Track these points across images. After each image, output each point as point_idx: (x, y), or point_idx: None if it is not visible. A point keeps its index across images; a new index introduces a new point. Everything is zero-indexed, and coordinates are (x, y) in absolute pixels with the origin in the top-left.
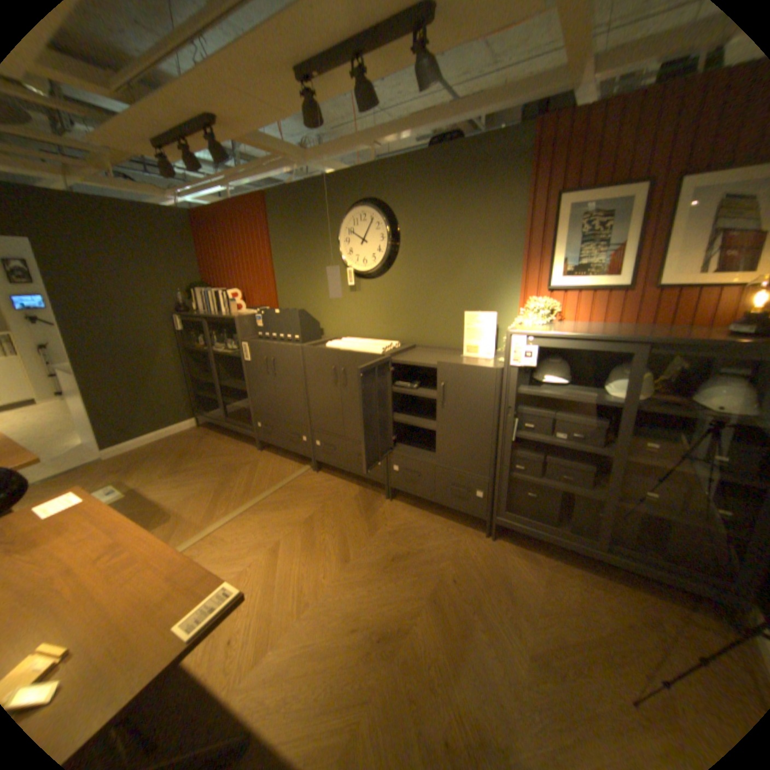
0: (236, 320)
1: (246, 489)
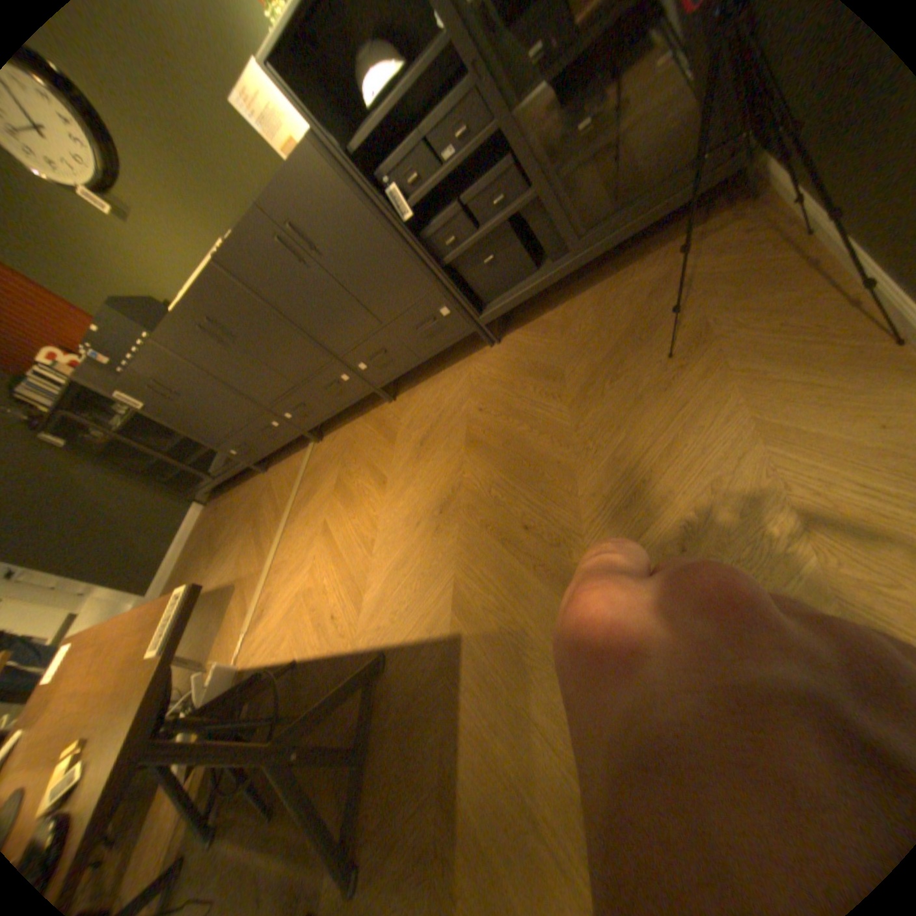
0: (79, 380)
1: (277, 510)
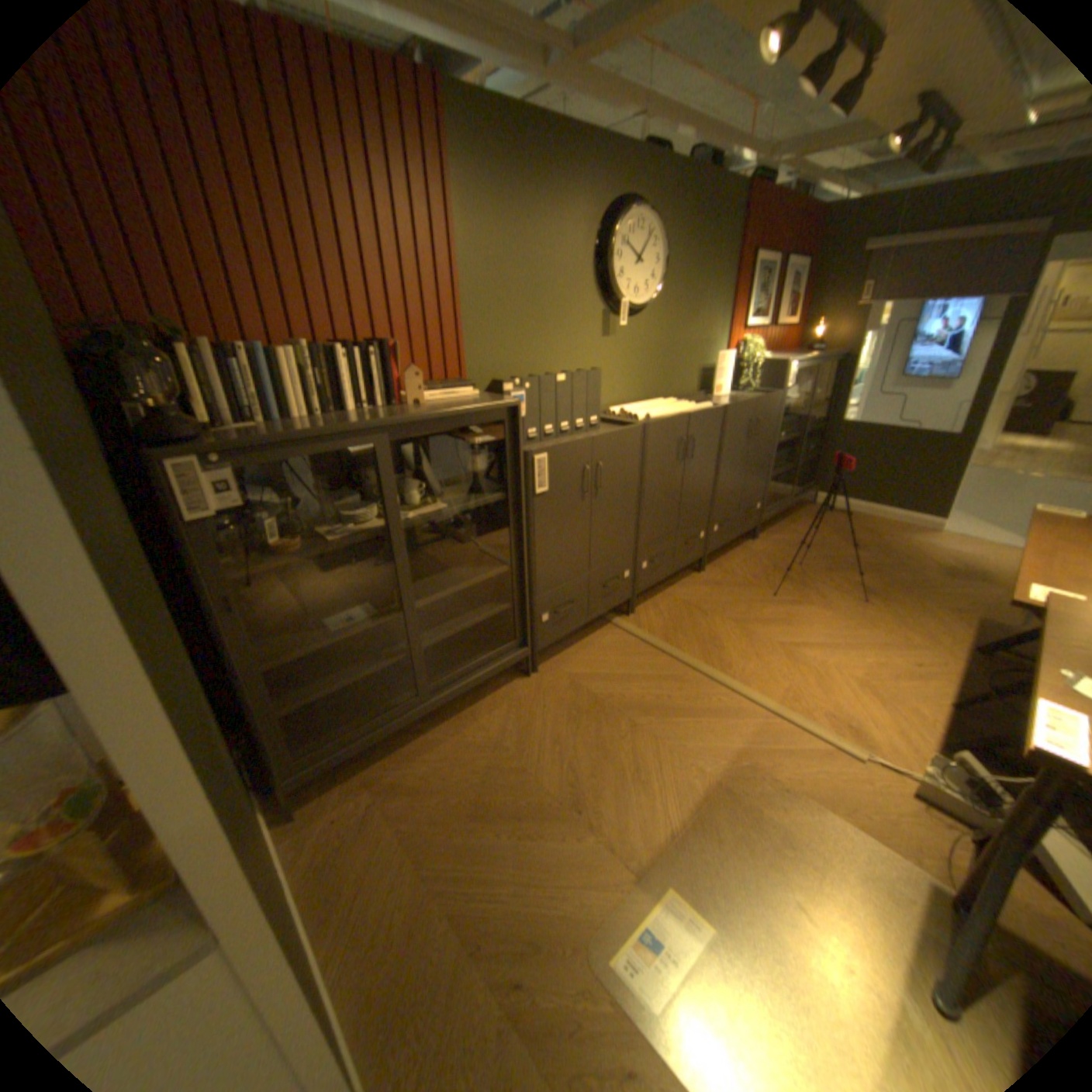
0: (506, 411)
1: (667, 680)
